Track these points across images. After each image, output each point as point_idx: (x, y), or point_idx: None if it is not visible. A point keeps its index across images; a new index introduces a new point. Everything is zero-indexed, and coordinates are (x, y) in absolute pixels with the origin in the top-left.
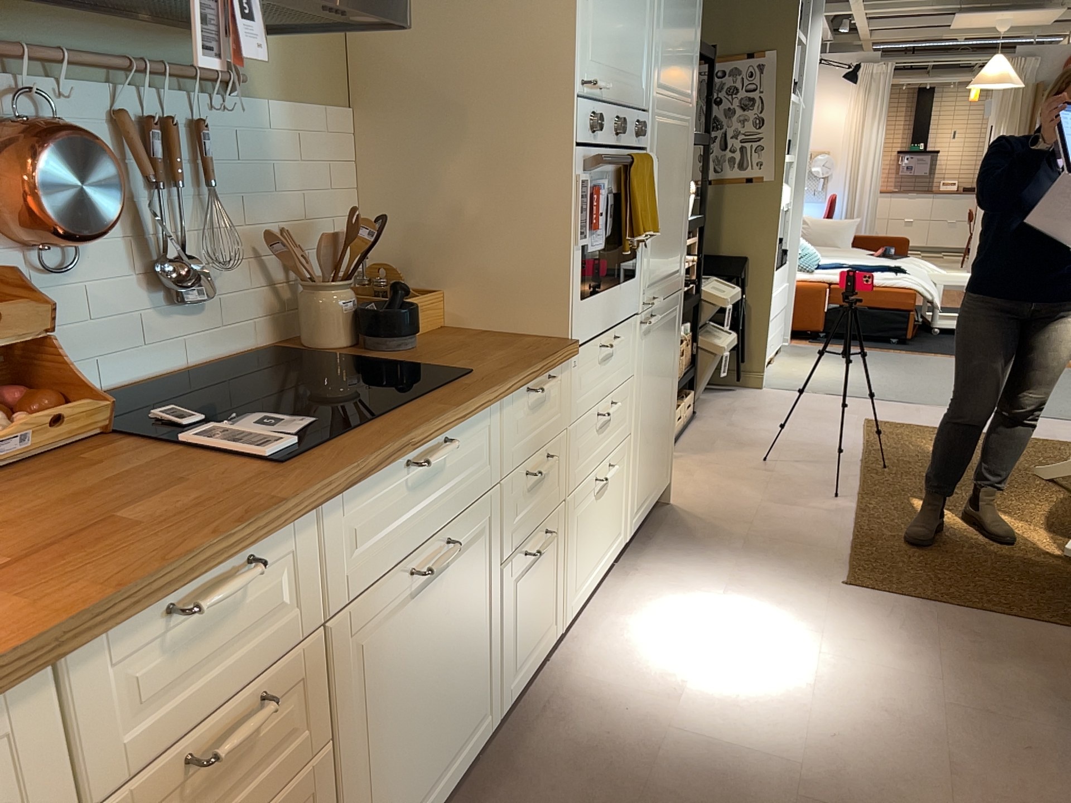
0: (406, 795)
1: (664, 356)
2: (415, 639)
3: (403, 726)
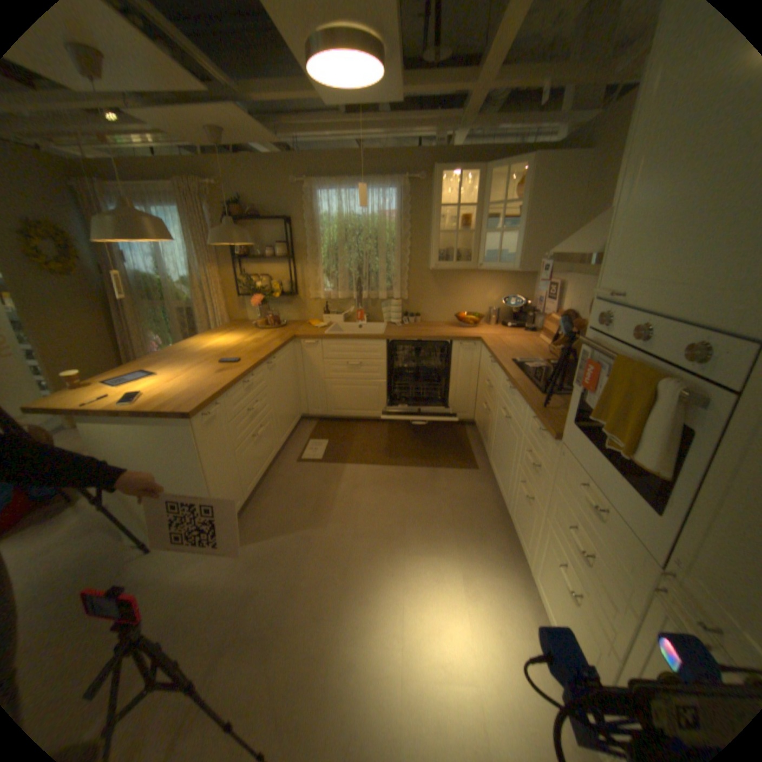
0: (495, 461)
1: None
2: (502, 428)
3: (498, 443)
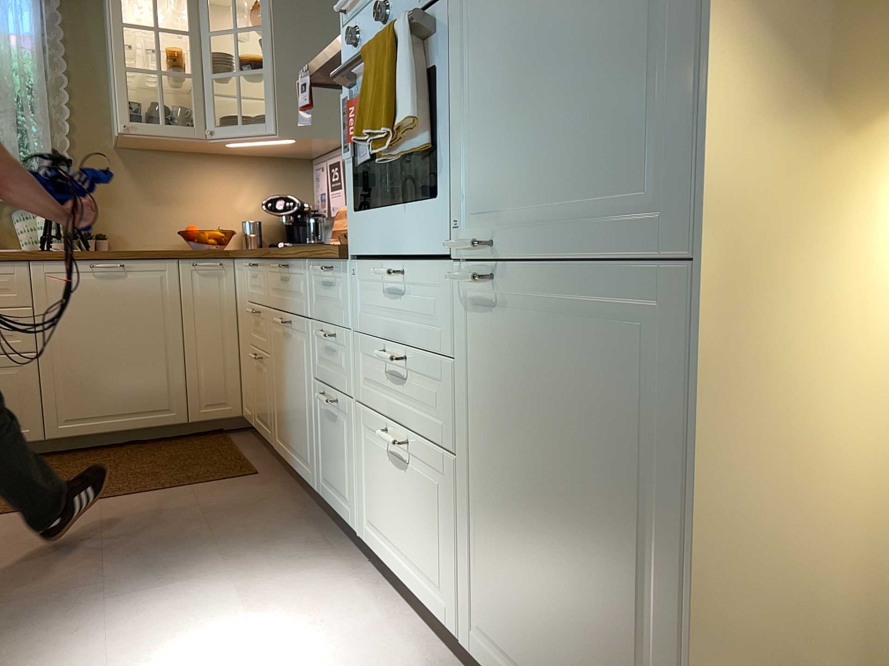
0: (283, 430)
1: (585, 417)
2: (283, 356)
3: (282, 393)
